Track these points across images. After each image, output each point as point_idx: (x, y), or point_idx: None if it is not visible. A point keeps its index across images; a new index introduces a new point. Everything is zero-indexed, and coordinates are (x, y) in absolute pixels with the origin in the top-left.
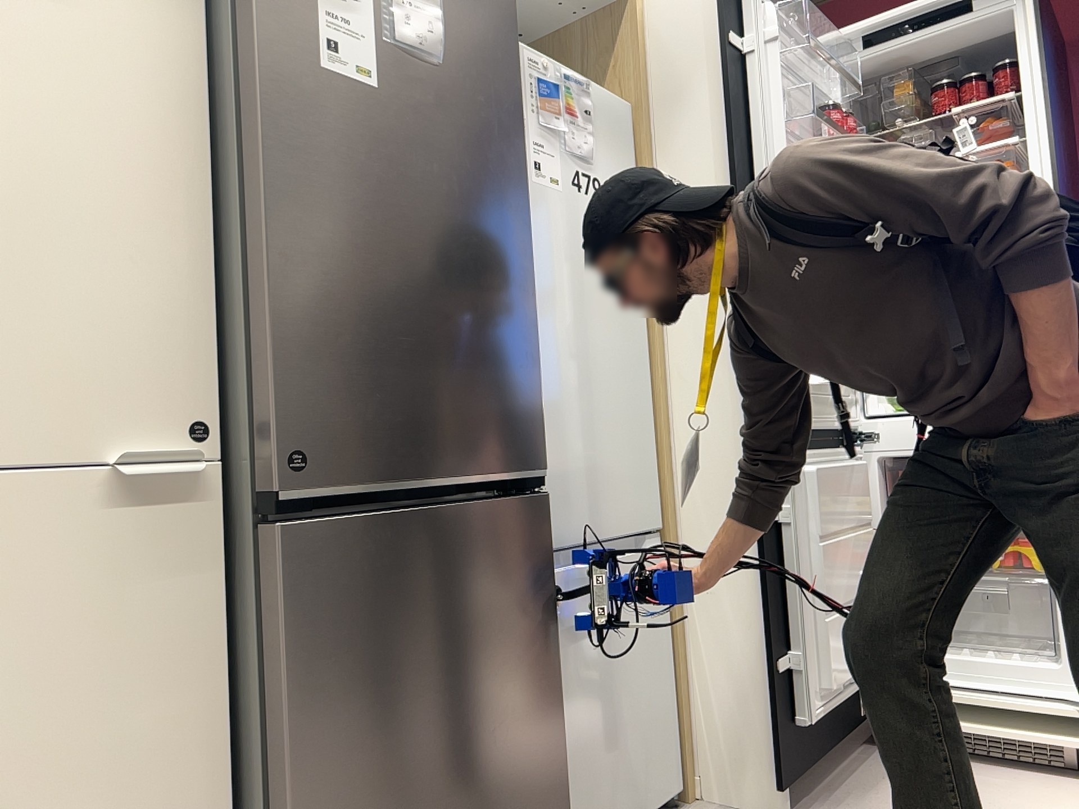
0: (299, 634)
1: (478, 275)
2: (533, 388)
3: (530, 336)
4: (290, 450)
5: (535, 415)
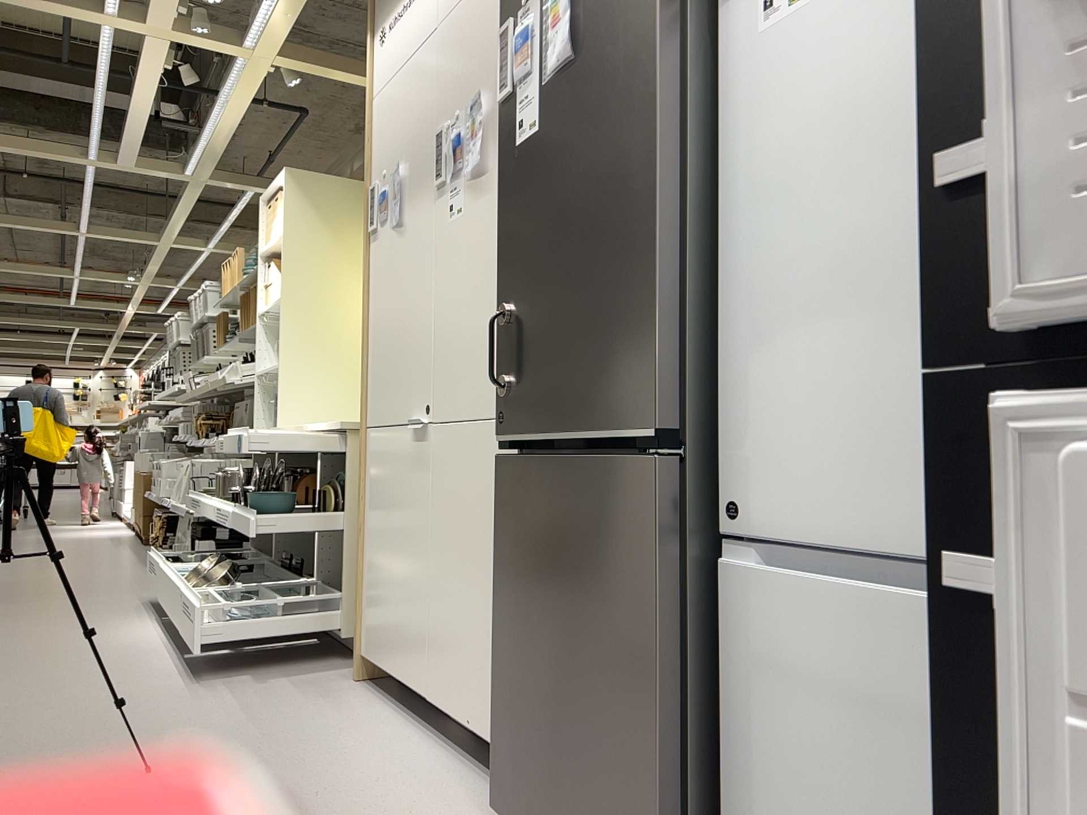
0: (500, 526)
1: (598, 237)
2: (649, 337)
3: (649, 276)
4: (501, 411)
5: (649, 367)
